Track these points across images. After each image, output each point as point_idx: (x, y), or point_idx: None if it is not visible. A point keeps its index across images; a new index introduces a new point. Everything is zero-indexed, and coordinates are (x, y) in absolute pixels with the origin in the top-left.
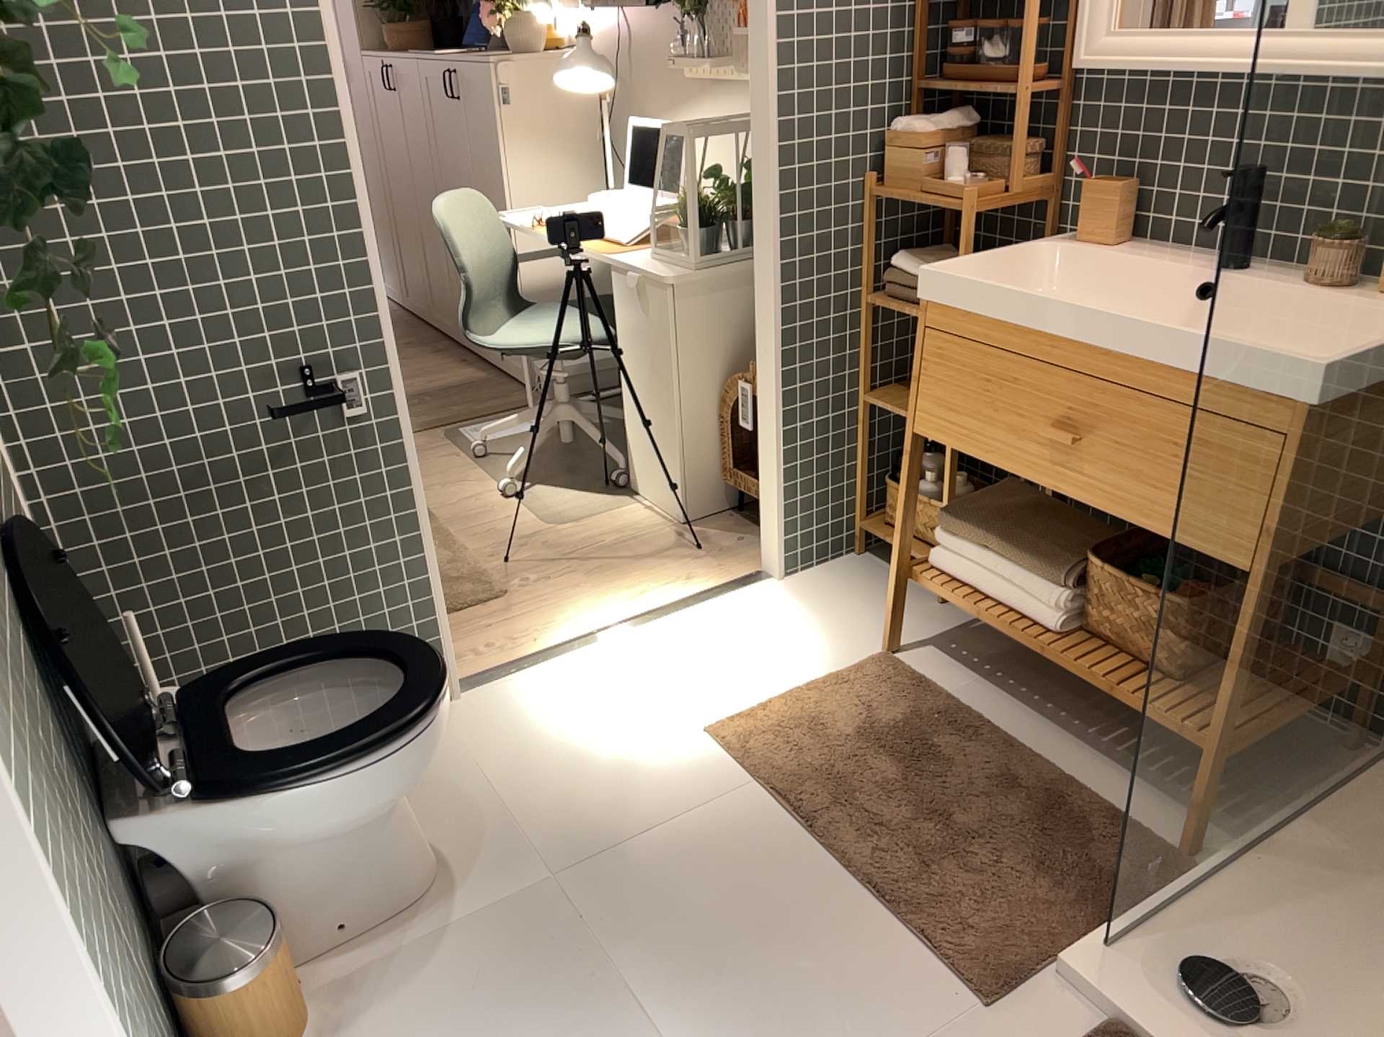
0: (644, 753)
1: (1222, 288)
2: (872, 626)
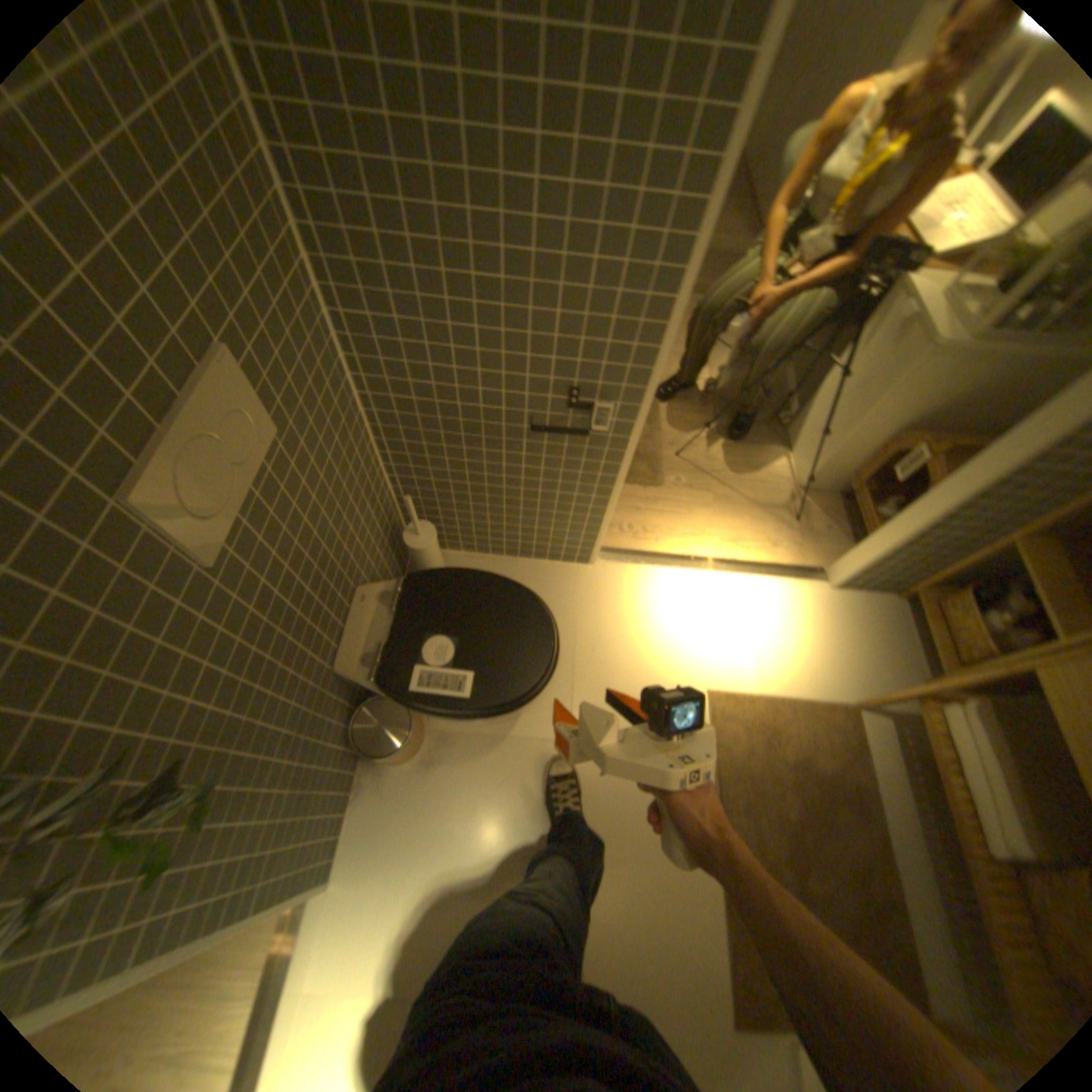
0: (665, 684)
1: None
2: (866, 674)
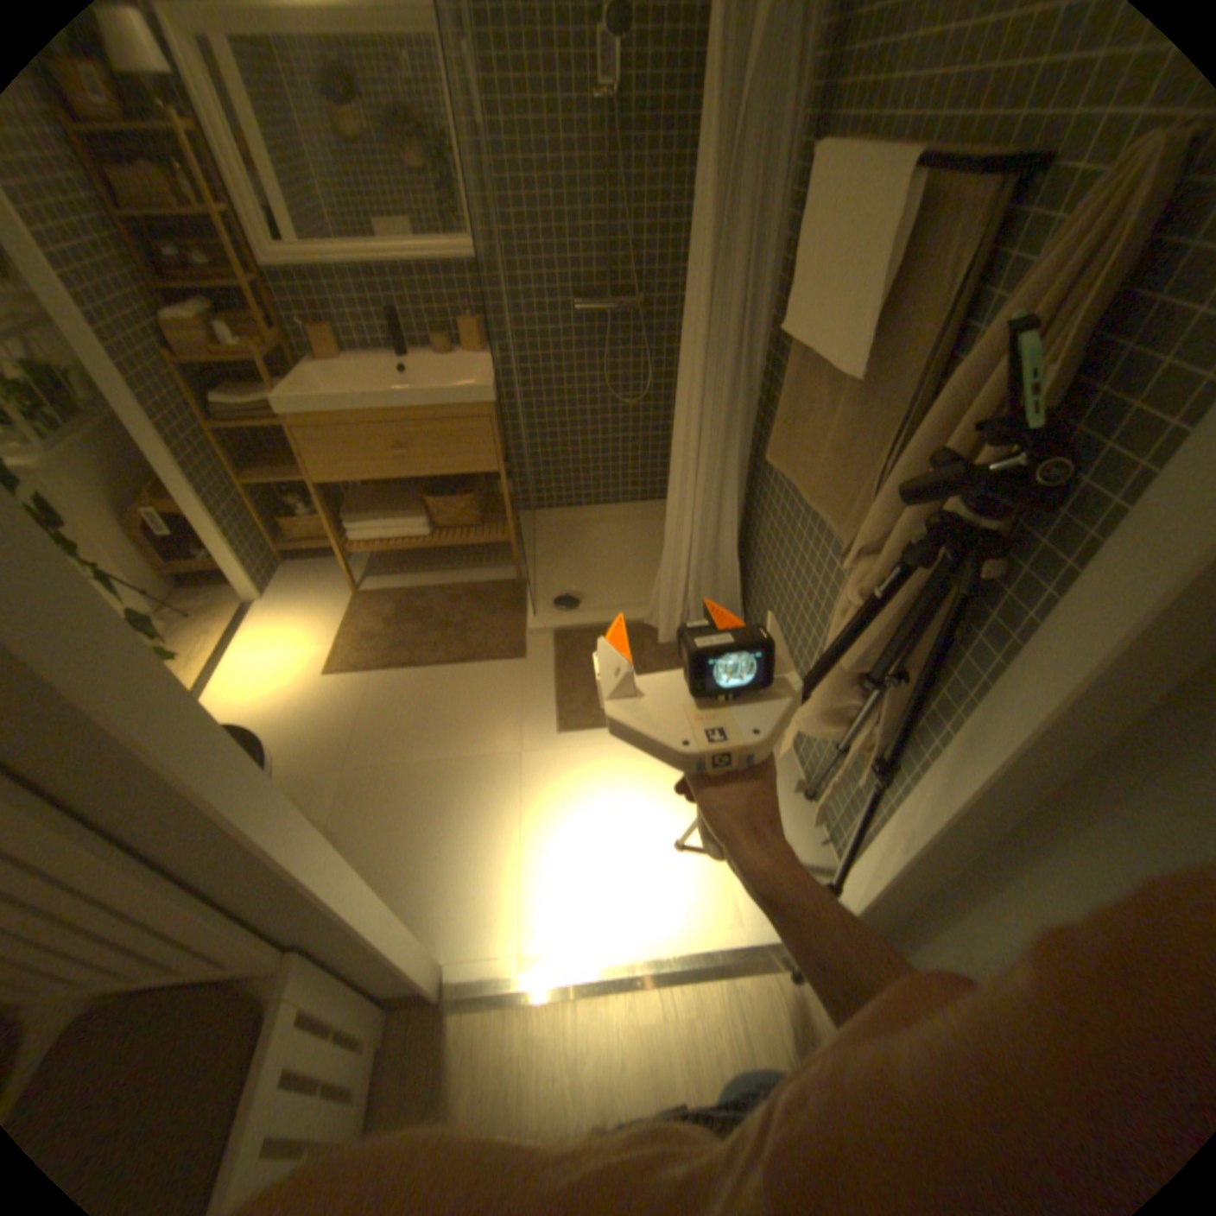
0: (308, 704)
1: (407, 366)
2: (333, 588)
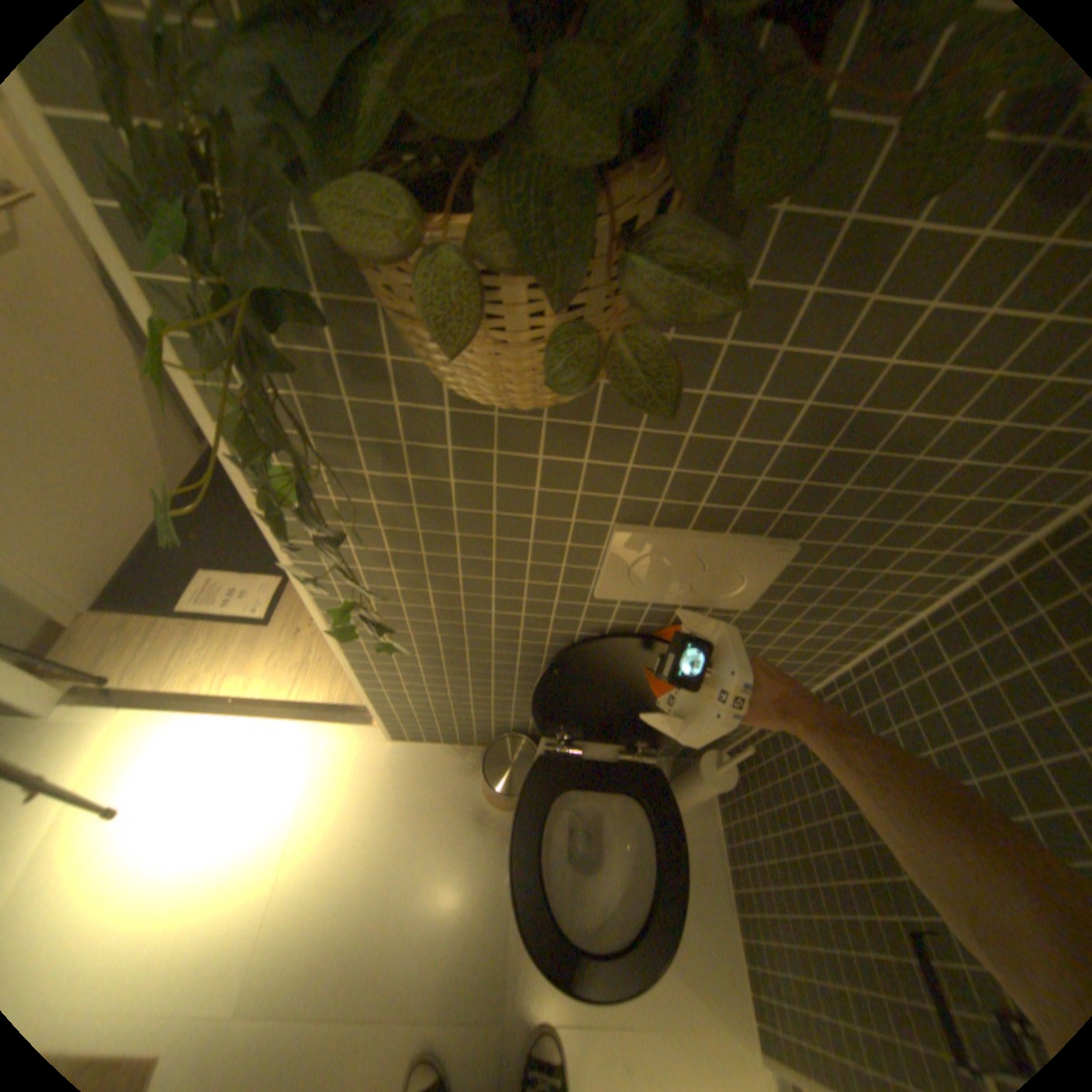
0: None
1: None
2: None
